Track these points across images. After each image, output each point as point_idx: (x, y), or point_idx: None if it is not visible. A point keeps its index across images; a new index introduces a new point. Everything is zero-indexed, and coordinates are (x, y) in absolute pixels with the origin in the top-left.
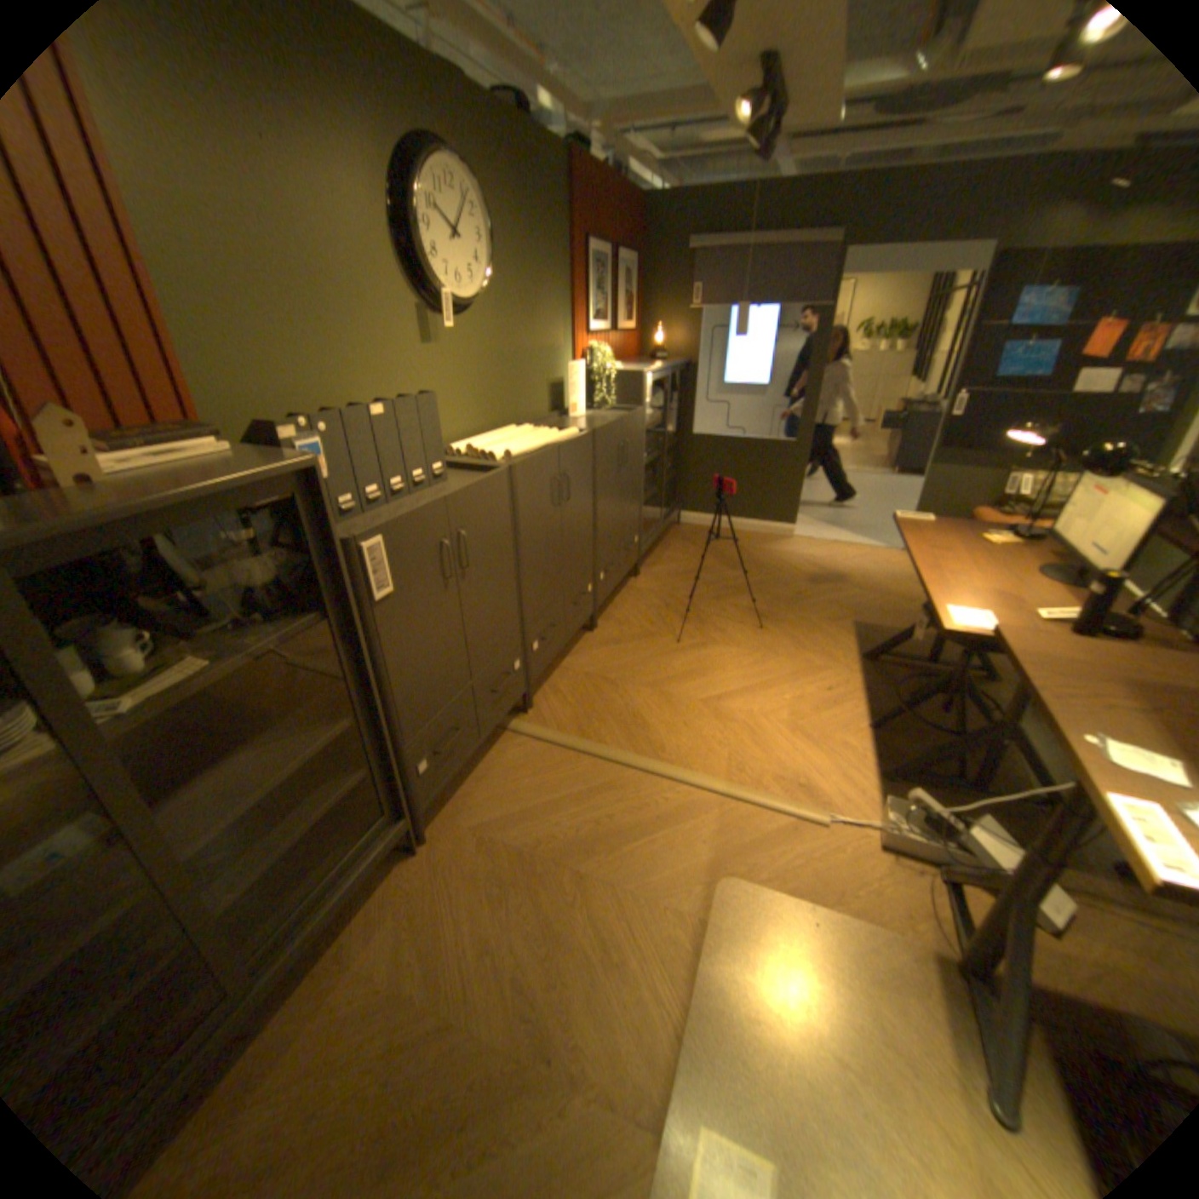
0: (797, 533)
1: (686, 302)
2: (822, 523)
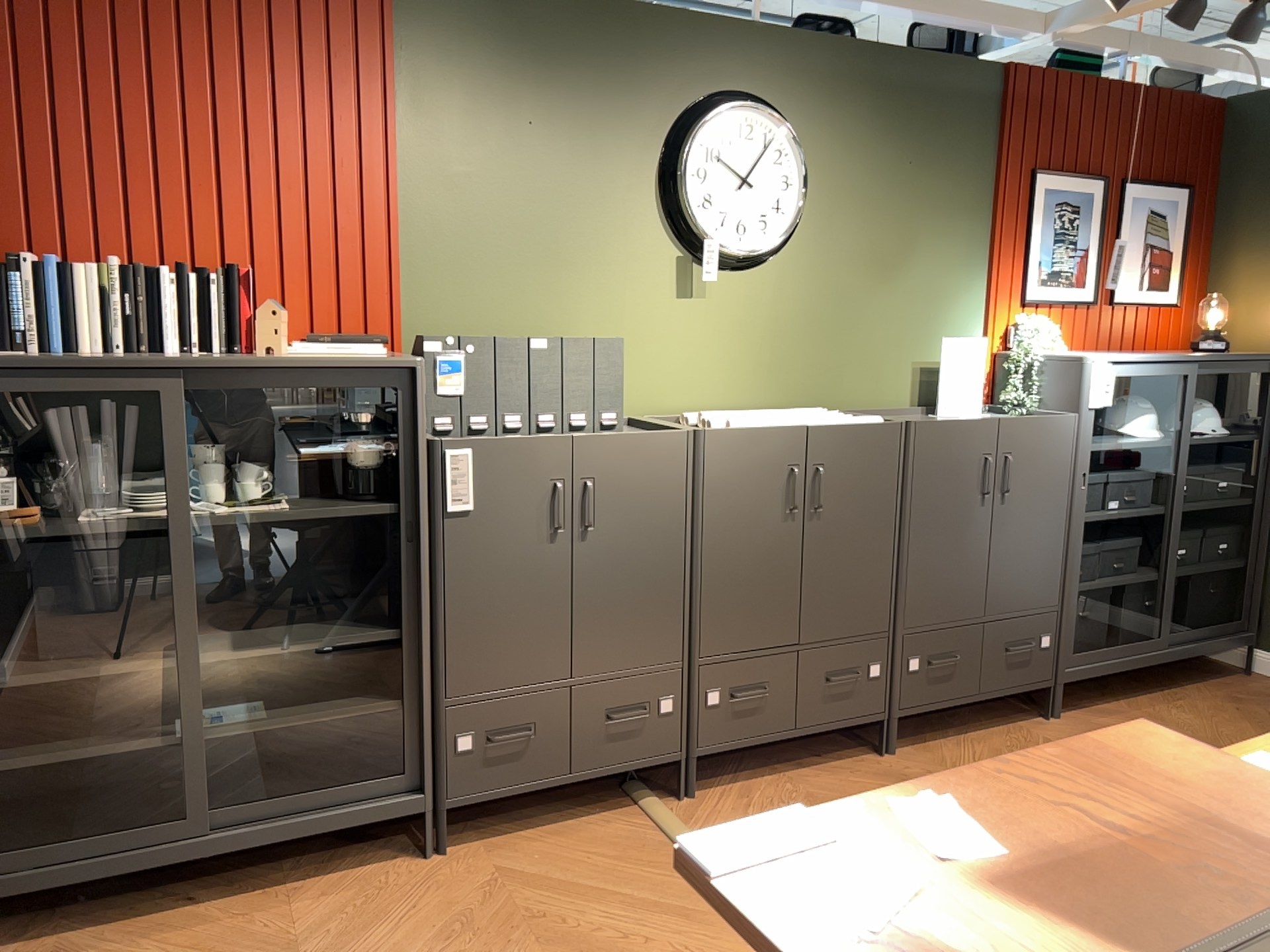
0: None
1: None
2: None
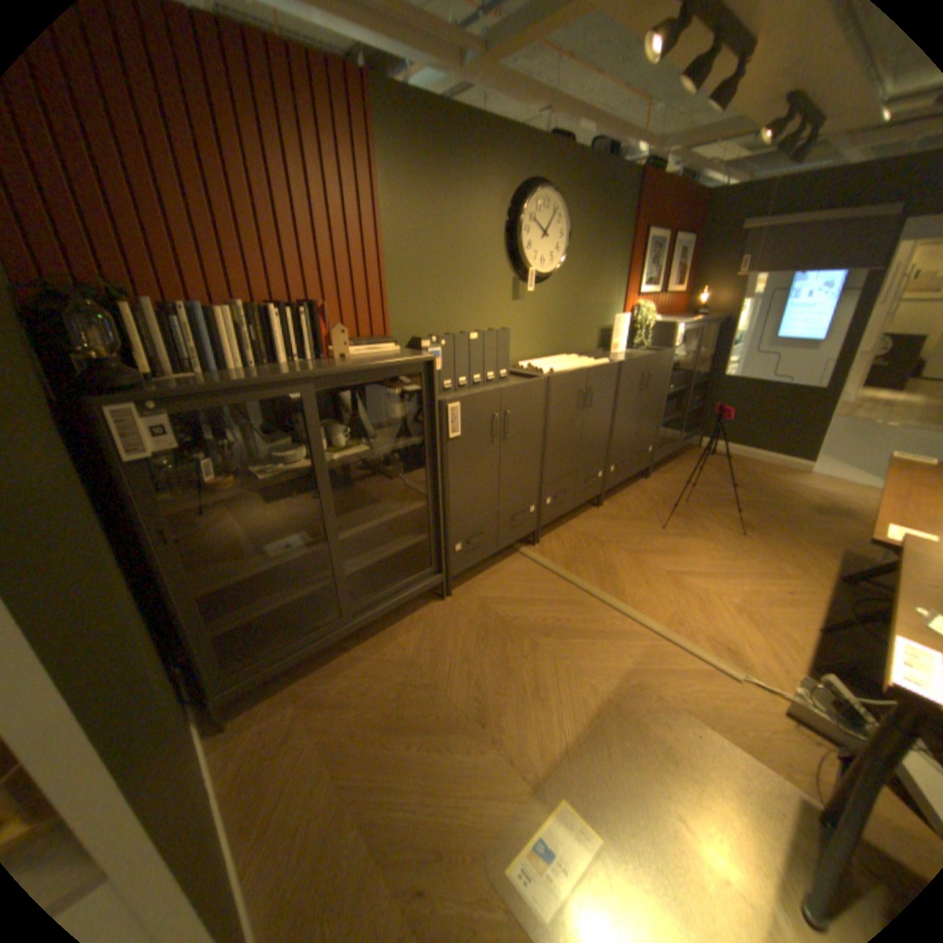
0: (819, 471)
1: (740, 269)
2: (851, 466)
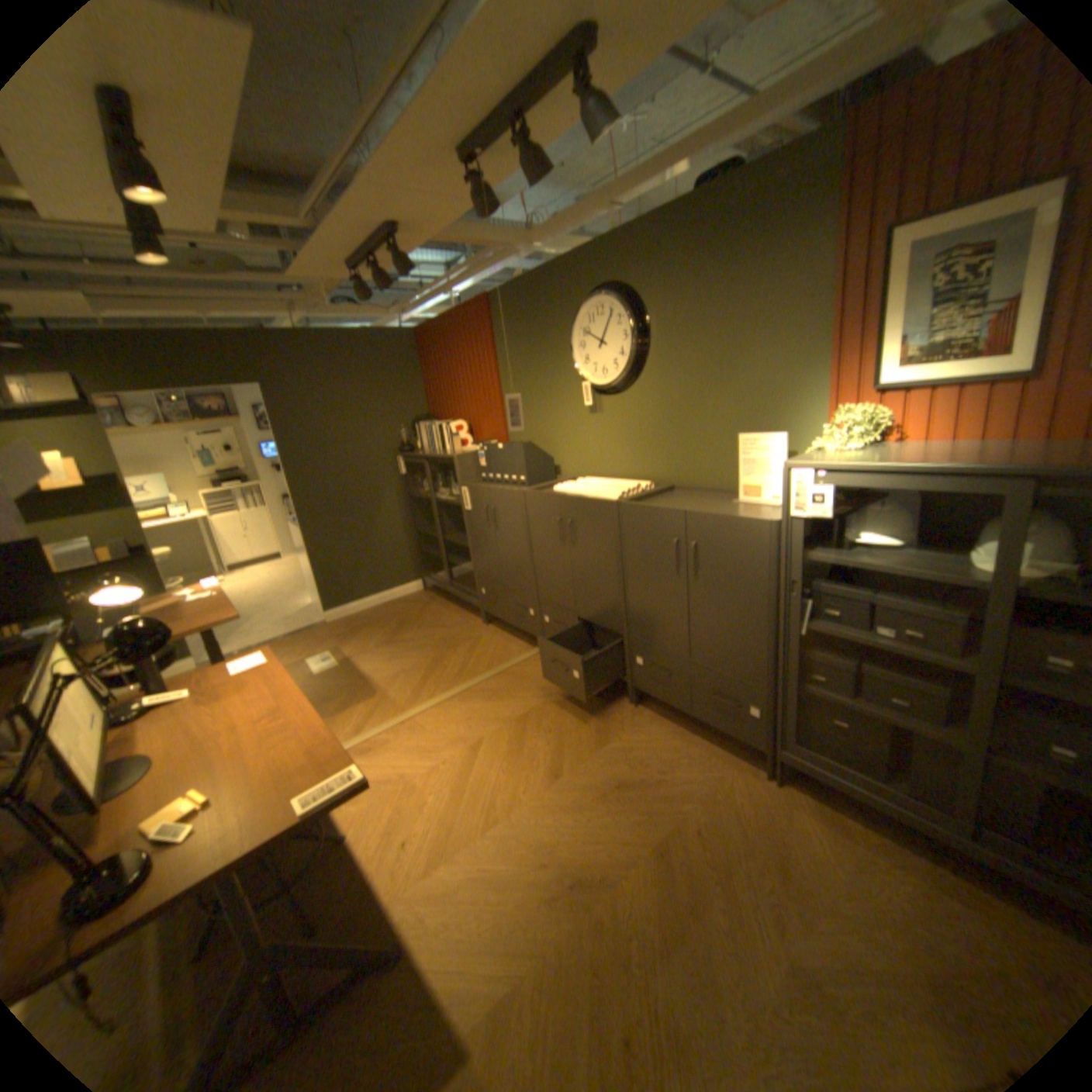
0: None
1: None
2: None
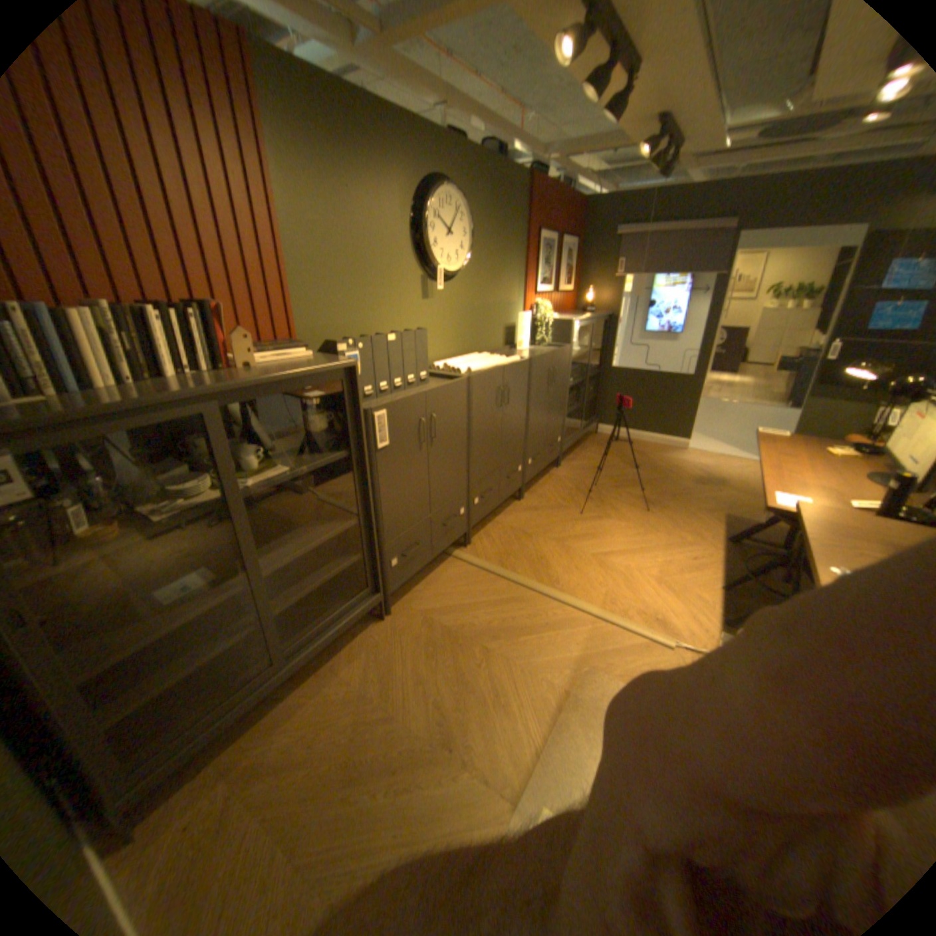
0: (697, 446)
1: (618, 270)
2: (720, 440)
